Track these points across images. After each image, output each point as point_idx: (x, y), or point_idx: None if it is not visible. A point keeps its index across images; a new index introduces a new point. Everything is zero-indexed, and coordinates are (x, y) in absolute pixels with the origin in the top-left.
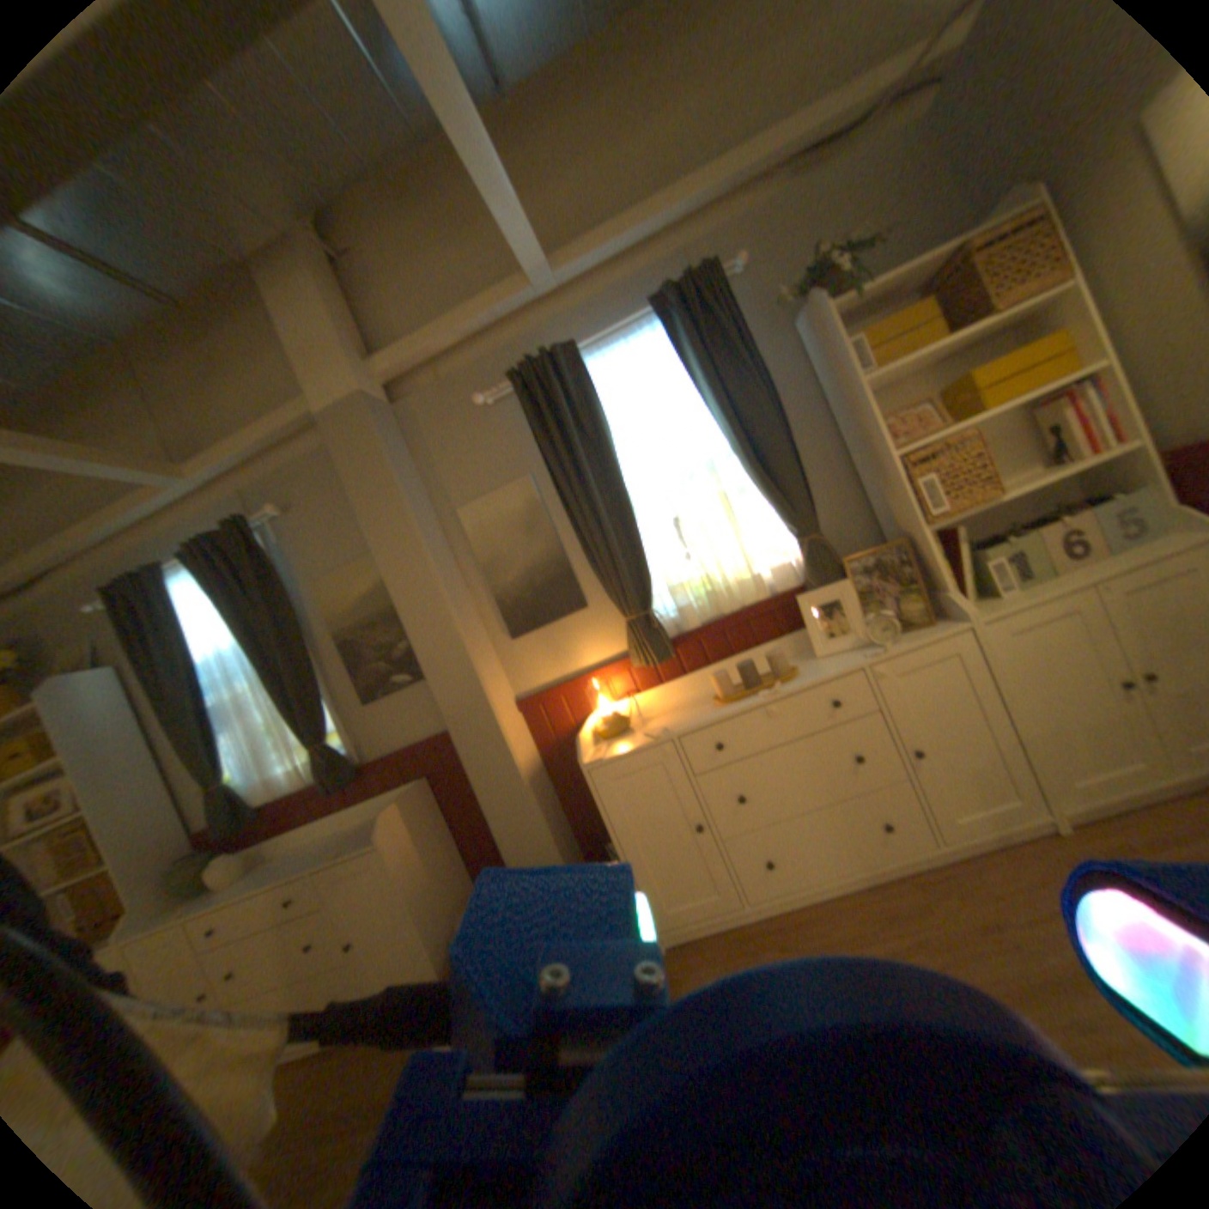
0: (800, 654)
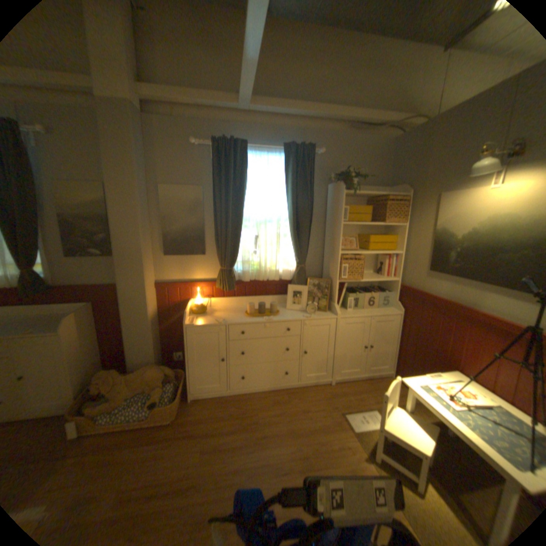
0: (279, 304)
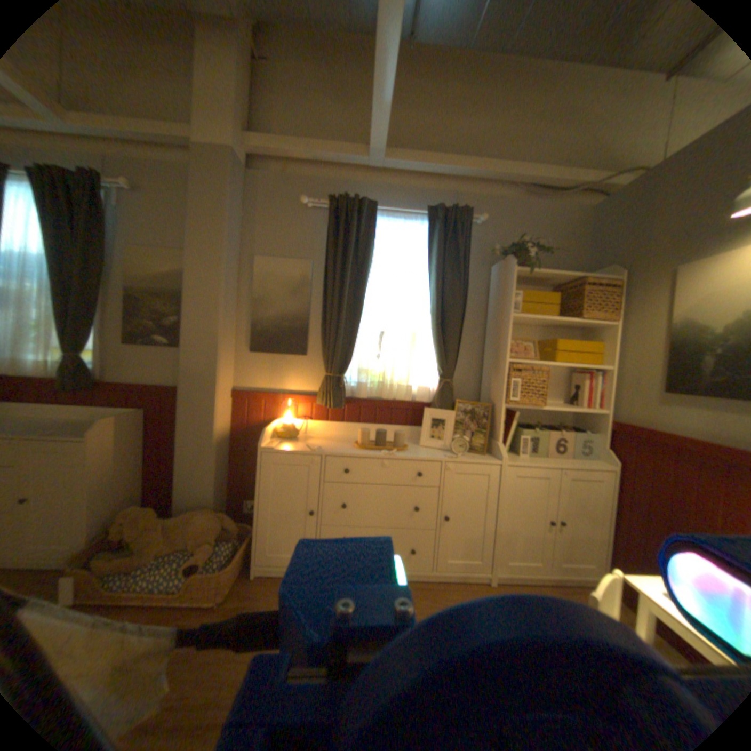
0: (410, 440)
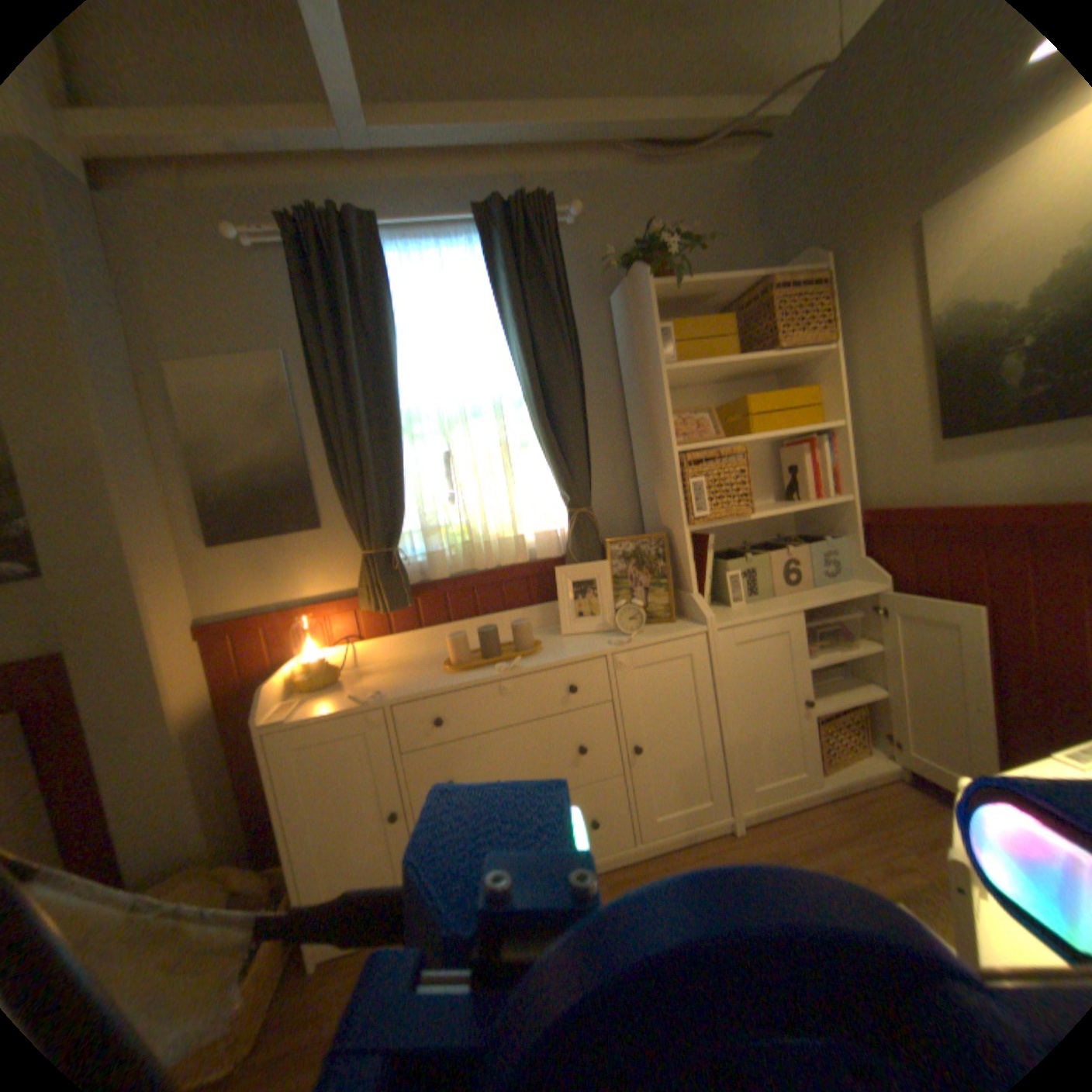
0: (545, 628)
